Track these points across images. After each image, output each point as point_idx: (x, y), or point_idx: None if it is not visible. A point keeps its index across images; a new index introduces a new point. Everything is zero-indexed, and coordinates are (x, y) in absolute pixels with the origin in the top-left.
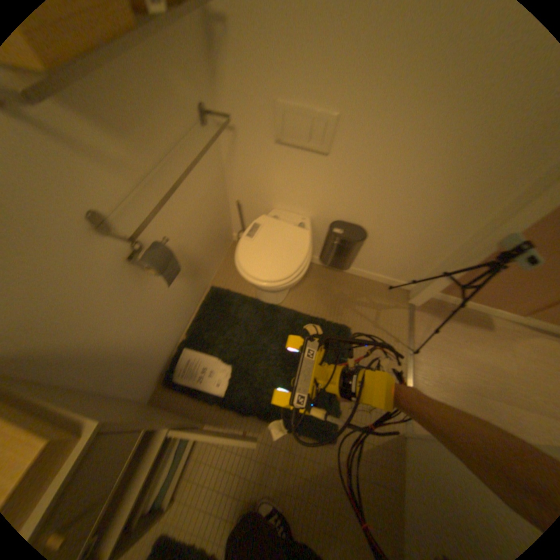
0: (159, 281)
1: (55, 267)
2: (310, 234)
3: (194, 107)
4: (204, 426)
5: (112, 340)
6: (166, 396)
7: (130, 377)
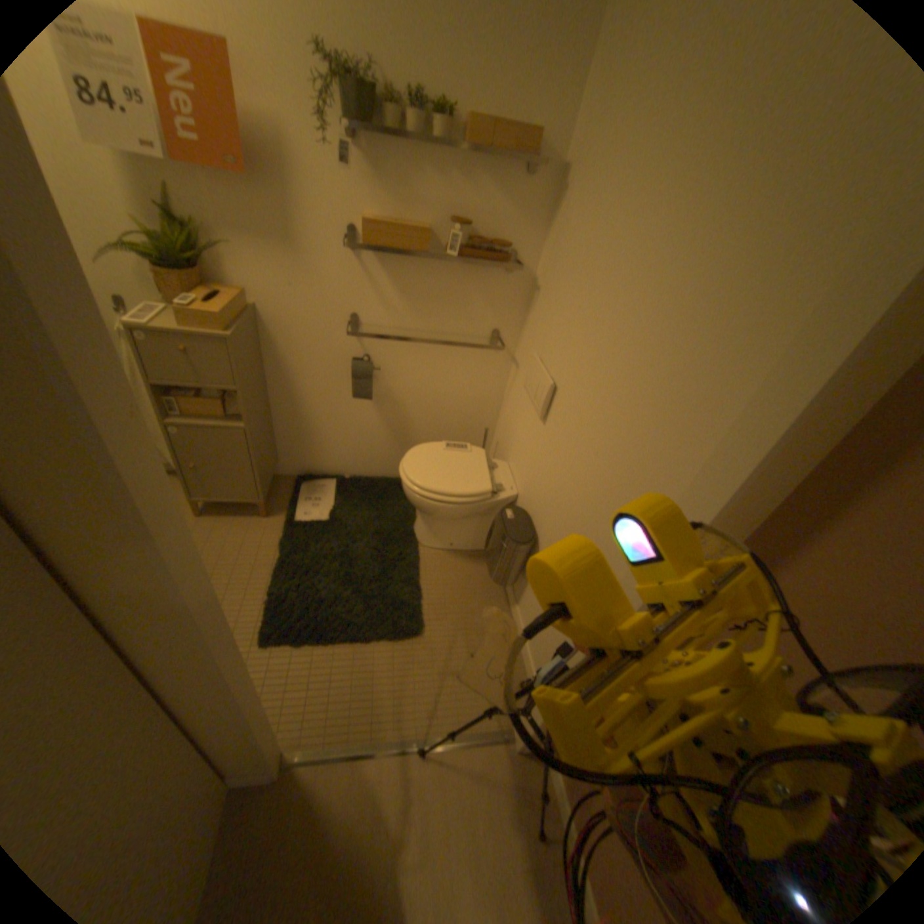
0: (363, 402)
1: (317, 321)
2: (489, 492)
3: (486, 328)
4: (266, 520)
5: (305, 392)
6: (289, 486)
7: (291, 434)
